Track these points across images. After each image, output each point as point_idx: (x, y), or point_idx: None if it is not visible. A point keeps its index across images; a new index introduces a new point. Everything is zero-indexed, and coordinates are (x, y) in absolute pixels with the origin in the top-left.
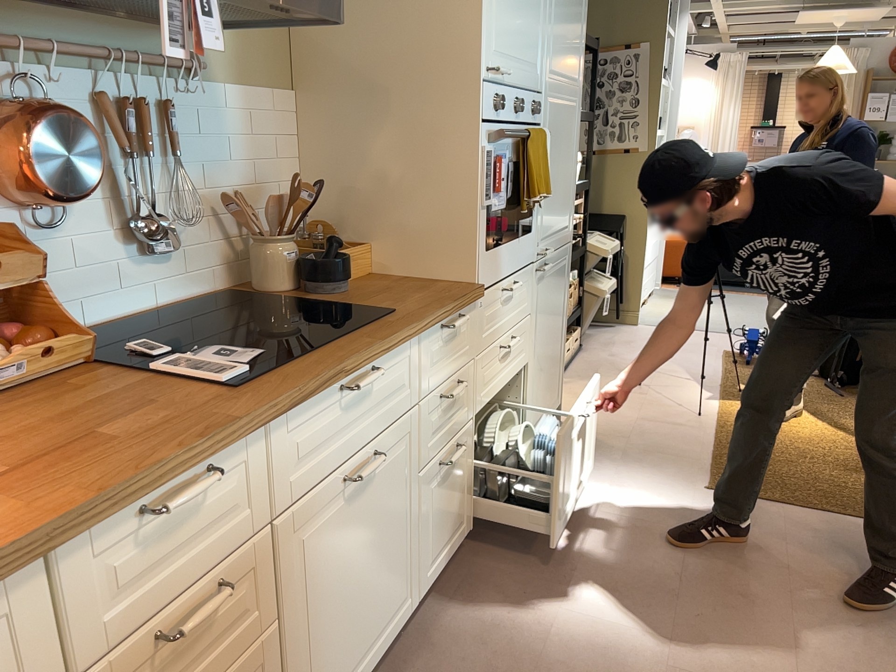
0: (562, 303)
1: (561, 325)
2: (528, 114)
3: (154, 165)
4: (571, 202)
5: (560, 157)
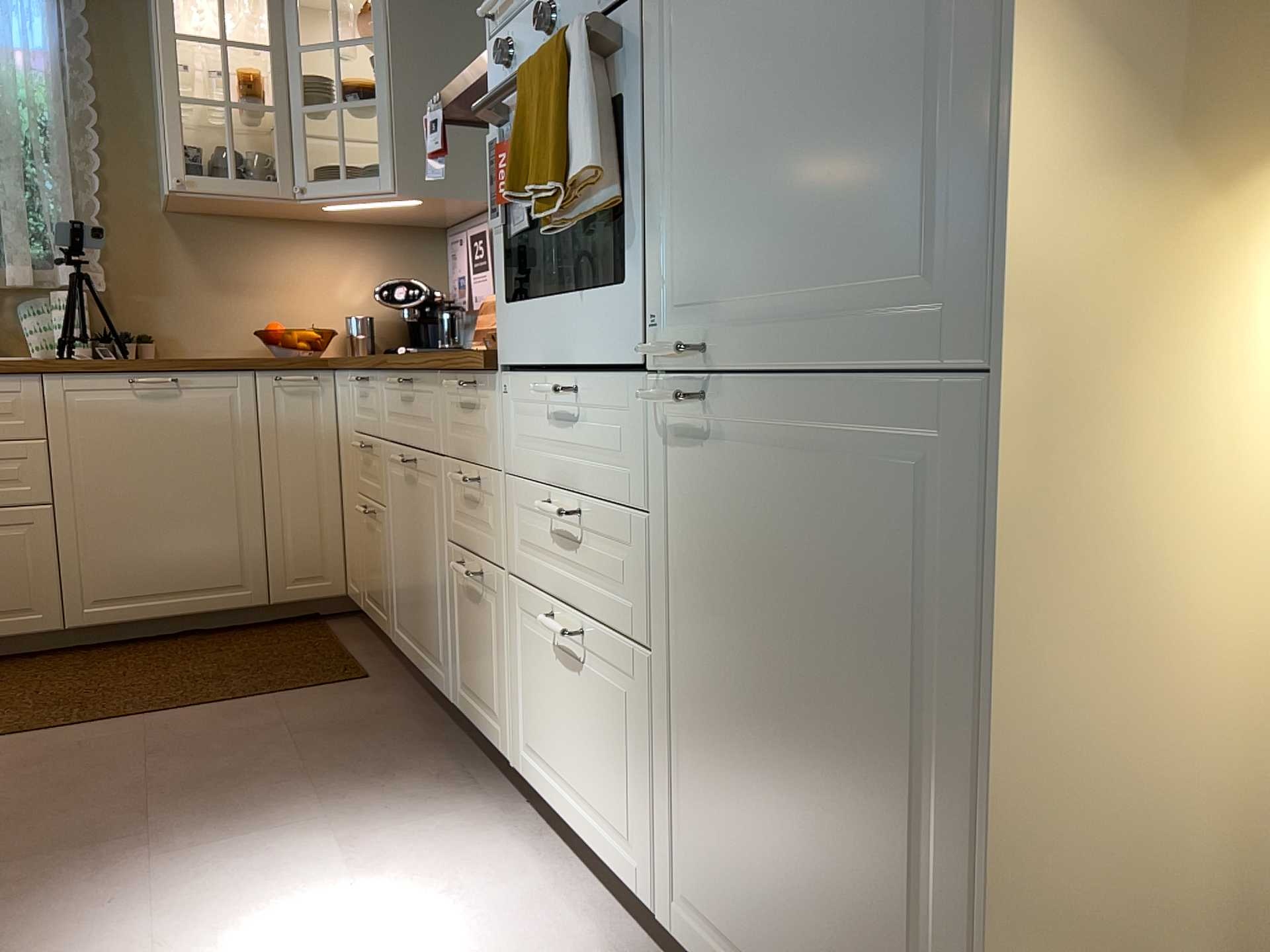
0: (908, 670)
1: (907, 774)
2: (588, 1)
3: None
4: (968, 157)
5: (776, 5)
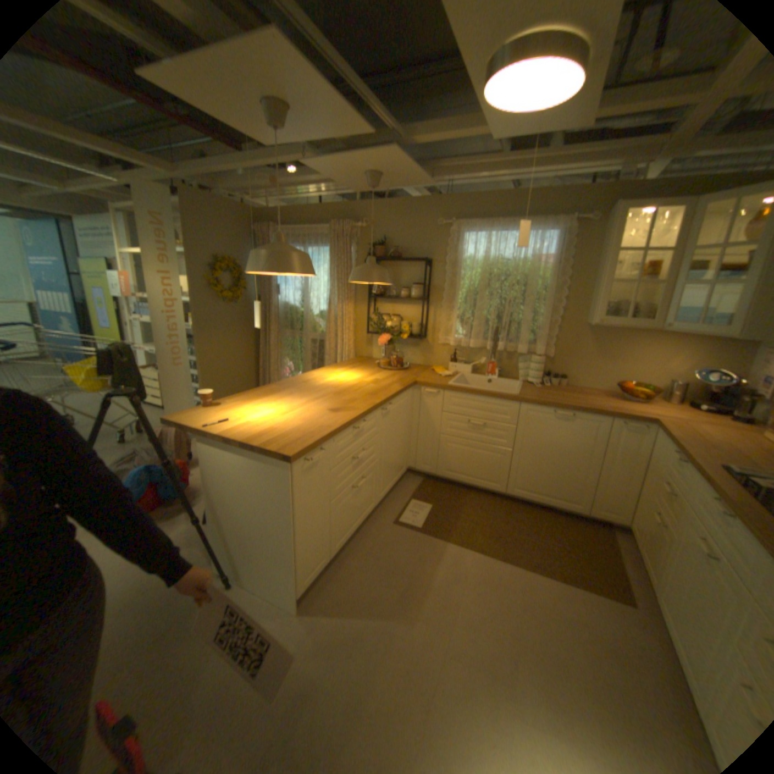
0: None
1: None
2: None
3: None
4: None
5: None
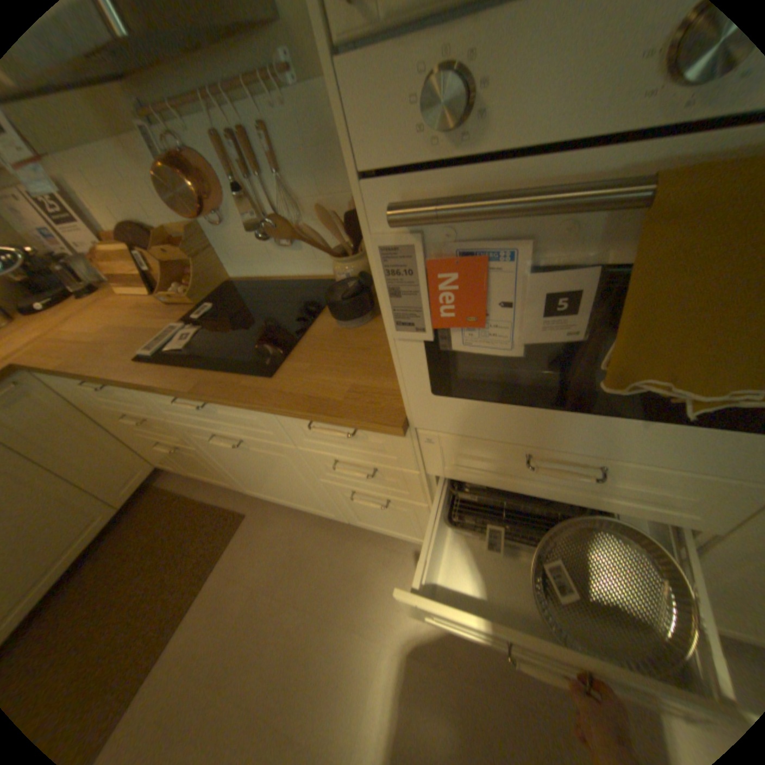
0: None
1: None
2: None
3: (267, 179)
4: None
5: None
